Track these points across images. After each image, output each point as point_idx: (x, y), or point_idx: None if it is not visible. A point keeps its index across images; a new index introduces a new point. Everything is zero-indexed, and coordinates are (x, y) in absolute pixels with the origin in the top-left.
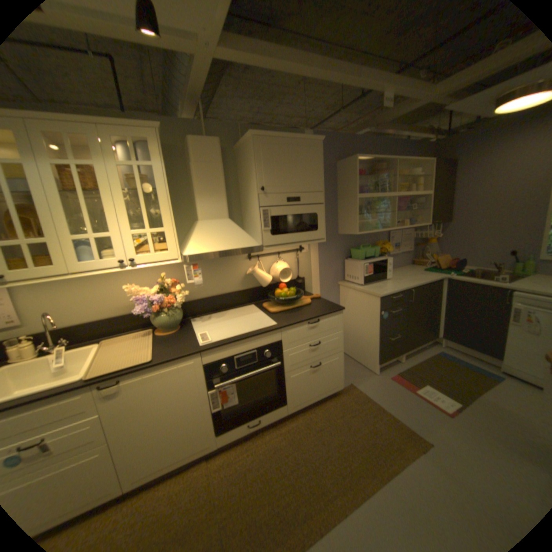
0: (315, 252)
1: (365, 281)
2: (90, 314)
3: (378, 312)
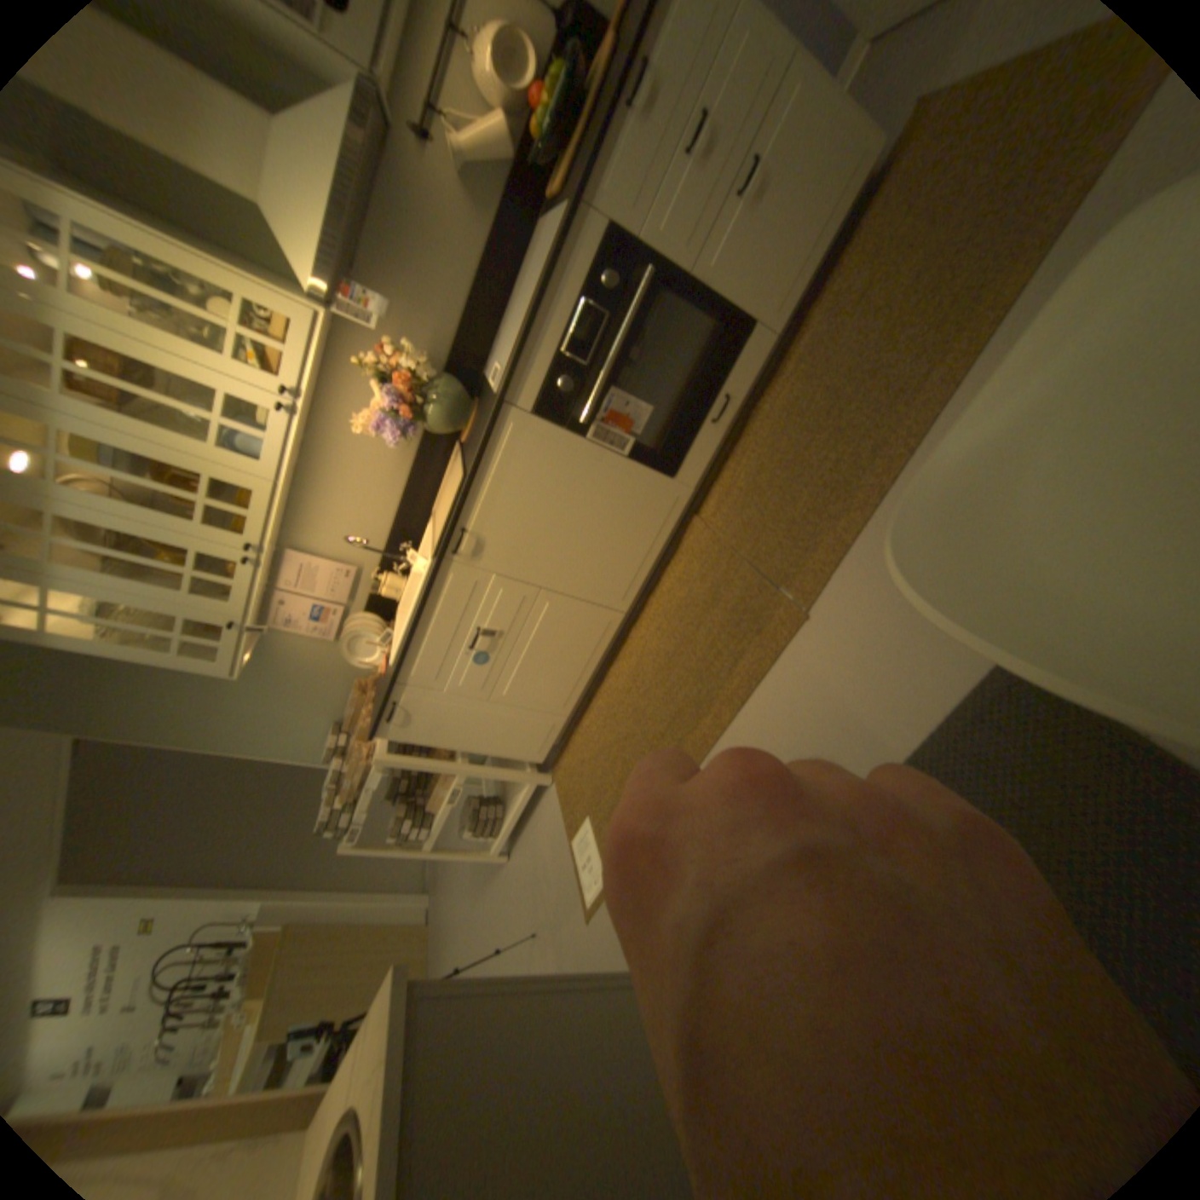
0: None
1: None
2: (389, 496)
3: None
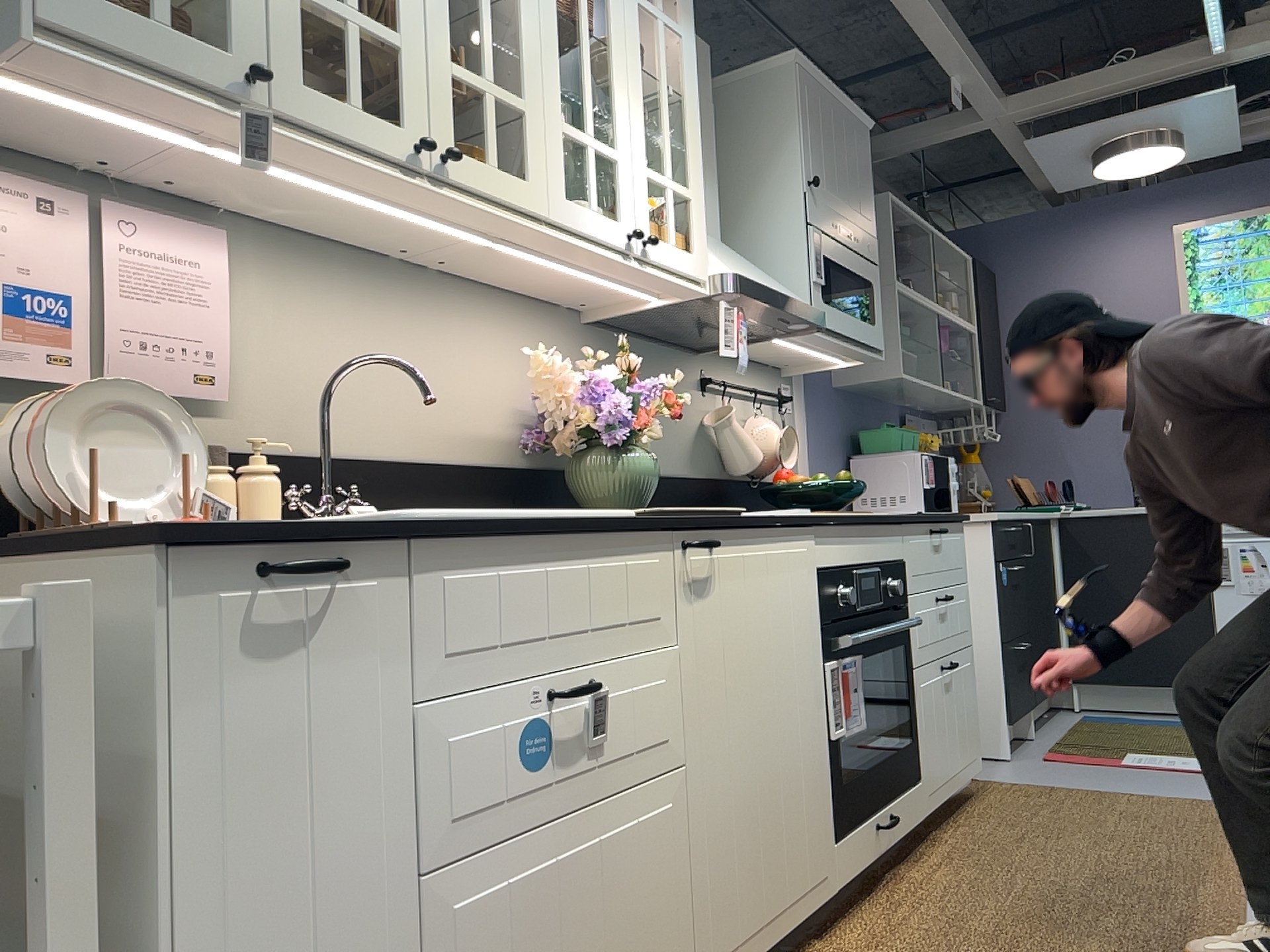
0: (806, 419)
1: (926, 504)
2: (393, 435)
3: (991, 566)
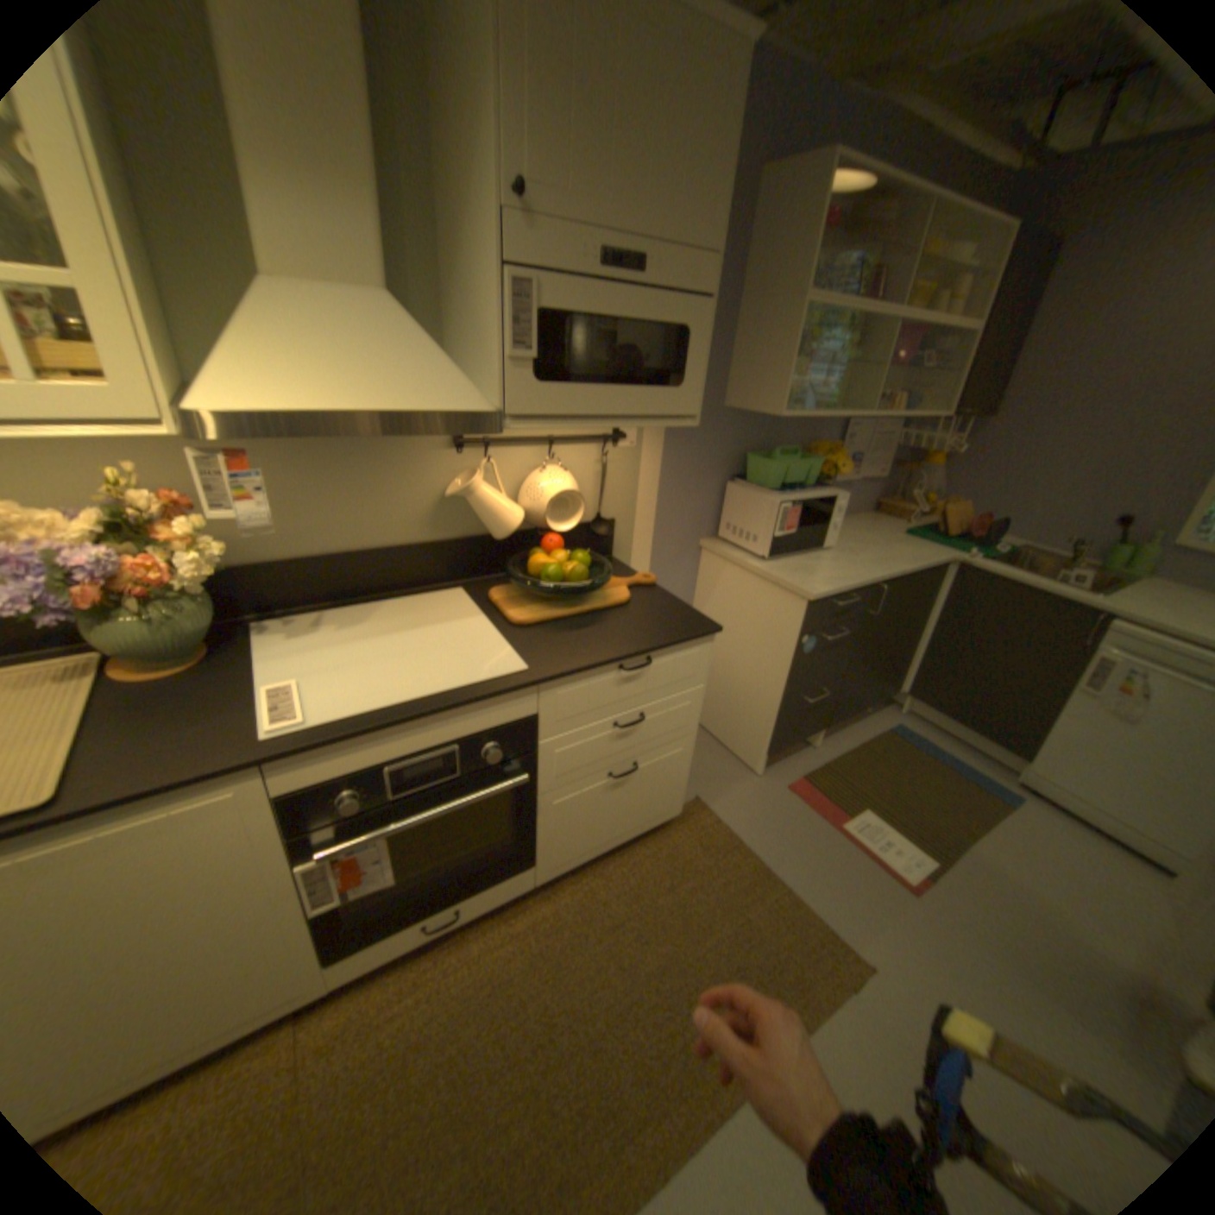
0: (656, 450)
1: (772, 550)
2: None
3: (795, 636)
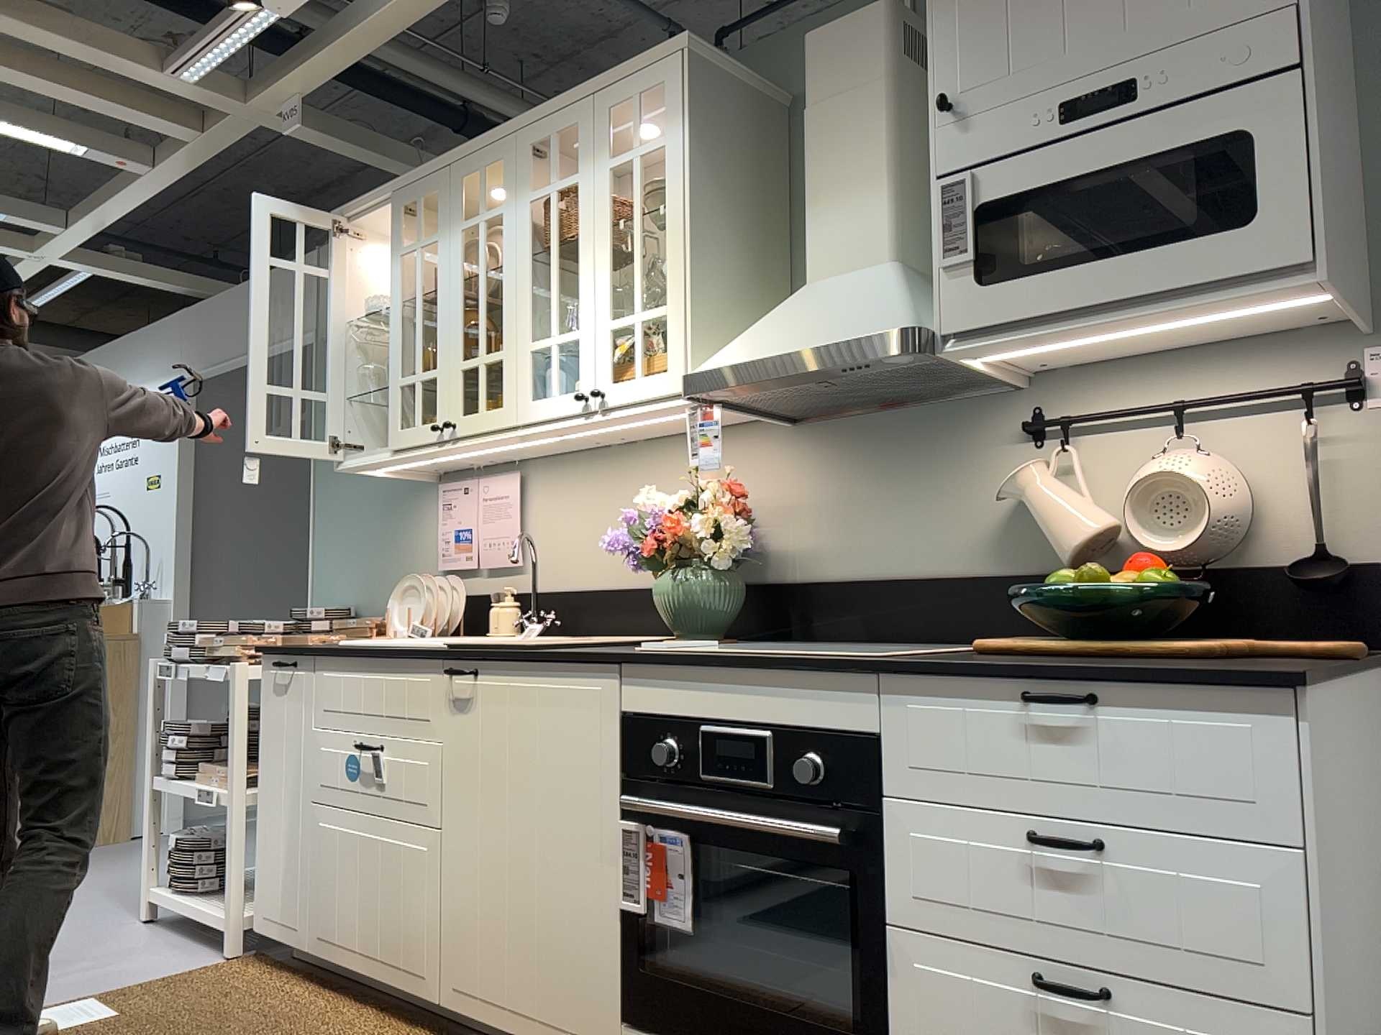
0: None
1: None
2: (607, 571)
3: None
